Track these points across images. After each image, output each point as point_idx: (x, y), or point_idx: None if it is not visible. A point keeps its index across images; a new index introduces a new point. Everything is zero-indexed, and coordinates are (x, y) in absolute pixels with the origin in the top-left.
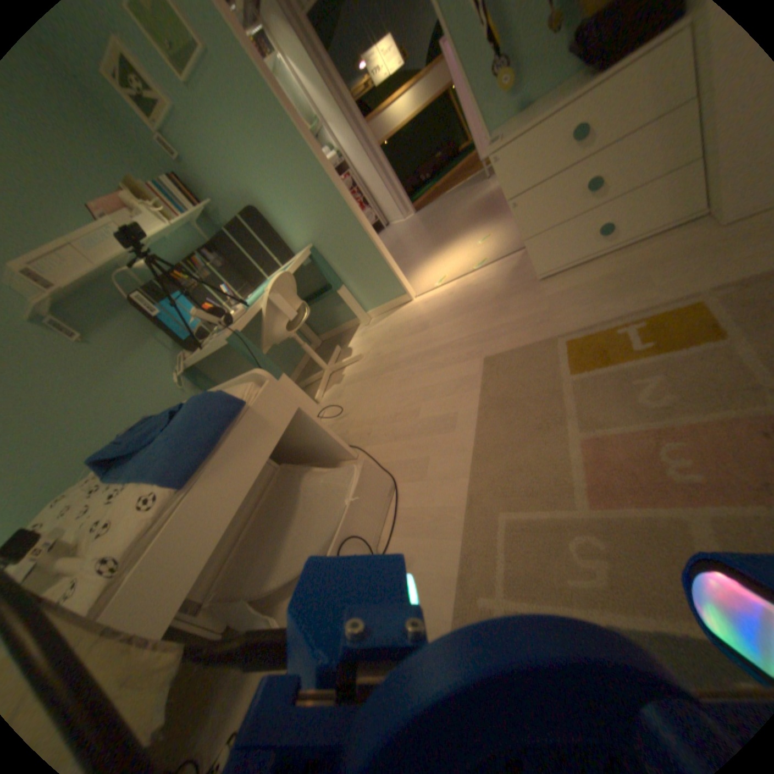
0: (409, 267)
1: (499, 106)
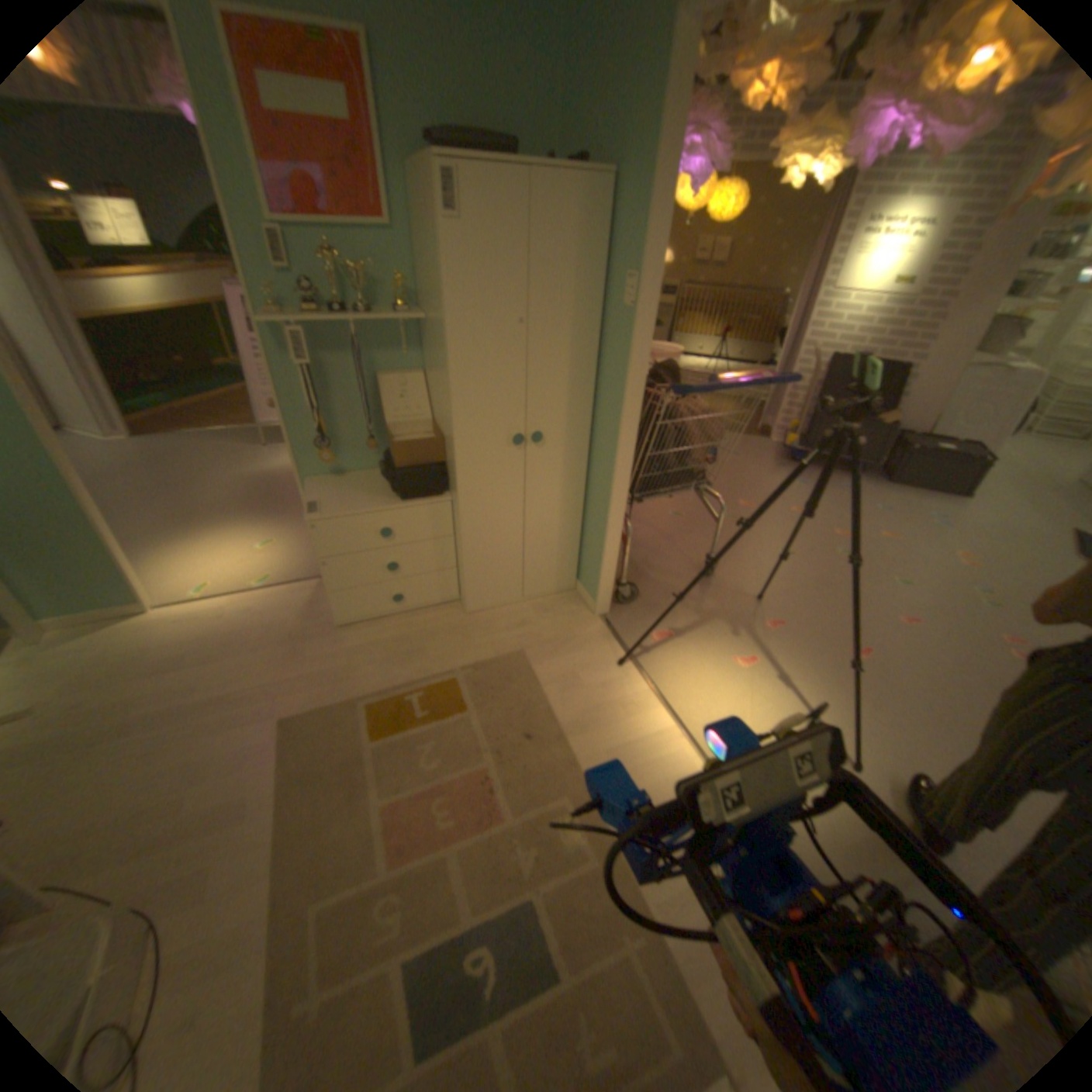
0: (132, 548)
1: (316, 463)
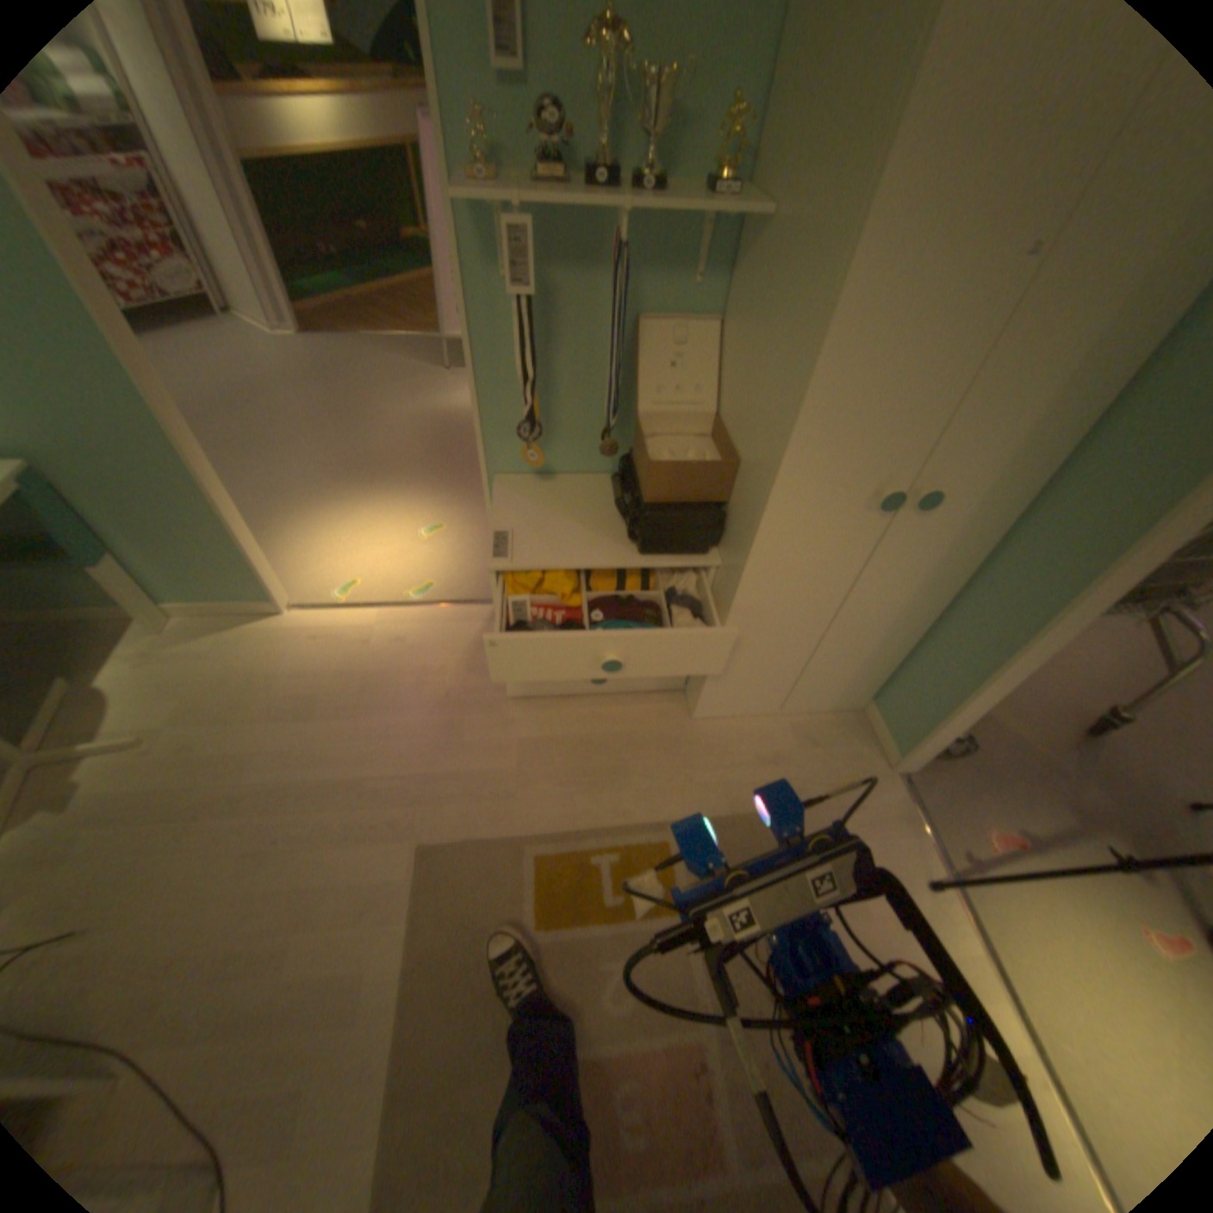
0: (277, 504)
1: (513, 454)
